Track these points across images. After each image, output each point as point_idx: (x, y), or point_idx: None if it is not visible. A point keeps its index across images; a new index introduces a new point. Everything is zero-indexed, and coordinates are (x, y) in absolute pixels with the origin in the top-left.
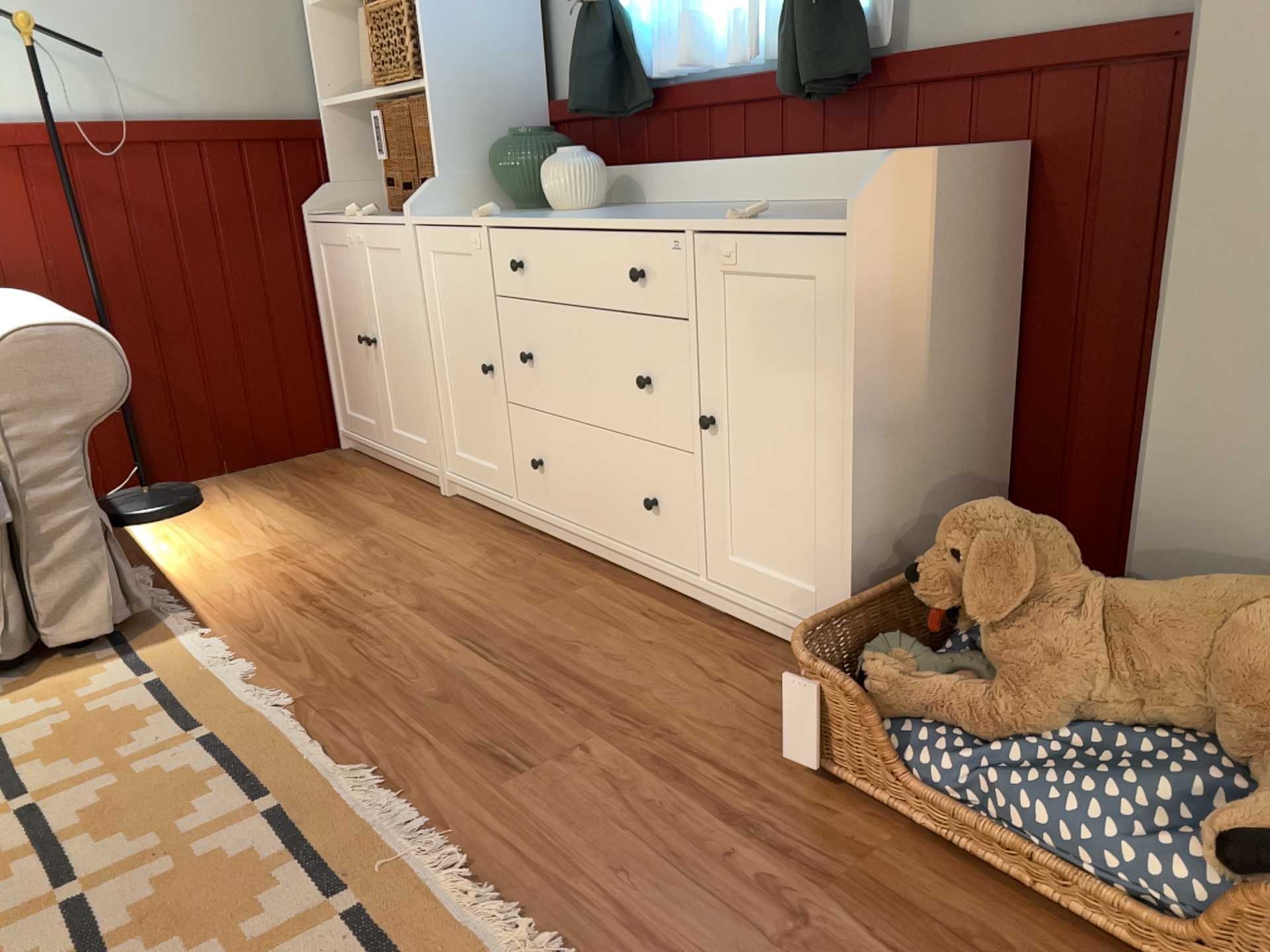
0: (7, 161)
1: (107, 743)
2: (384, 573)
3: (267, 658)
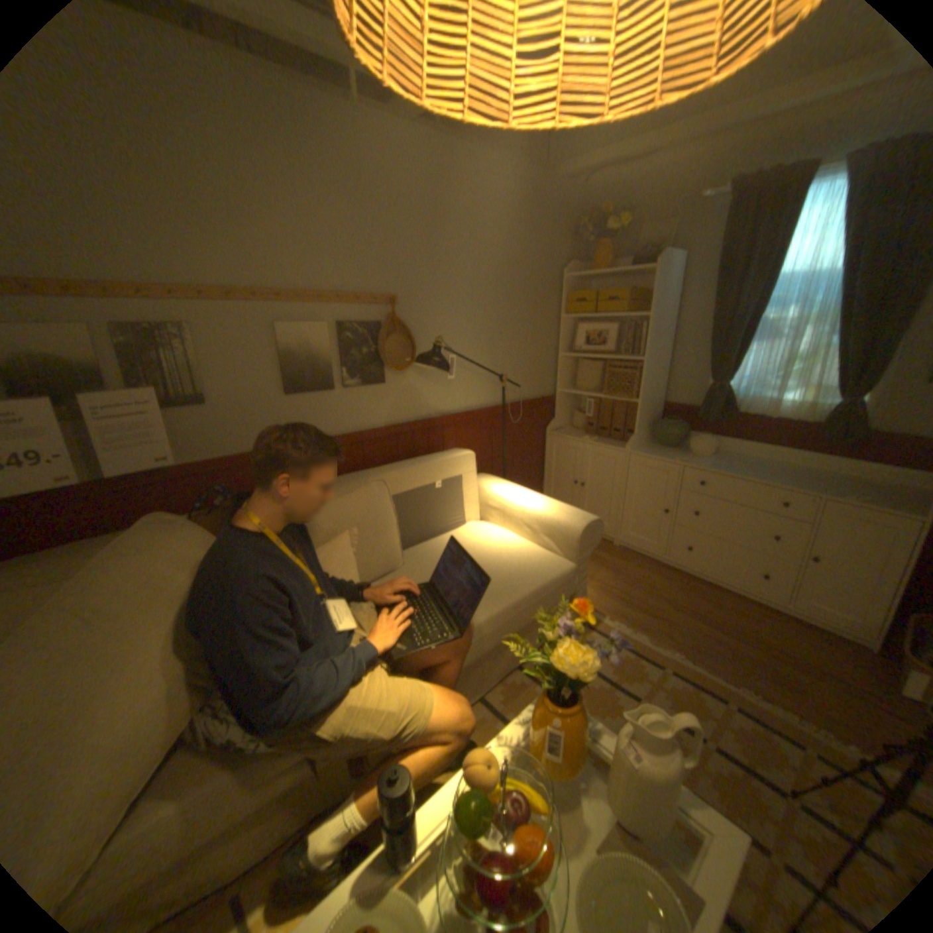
0: (475, 422)
1: (640, 676)
2: (639, 589)
3: (647, 634)
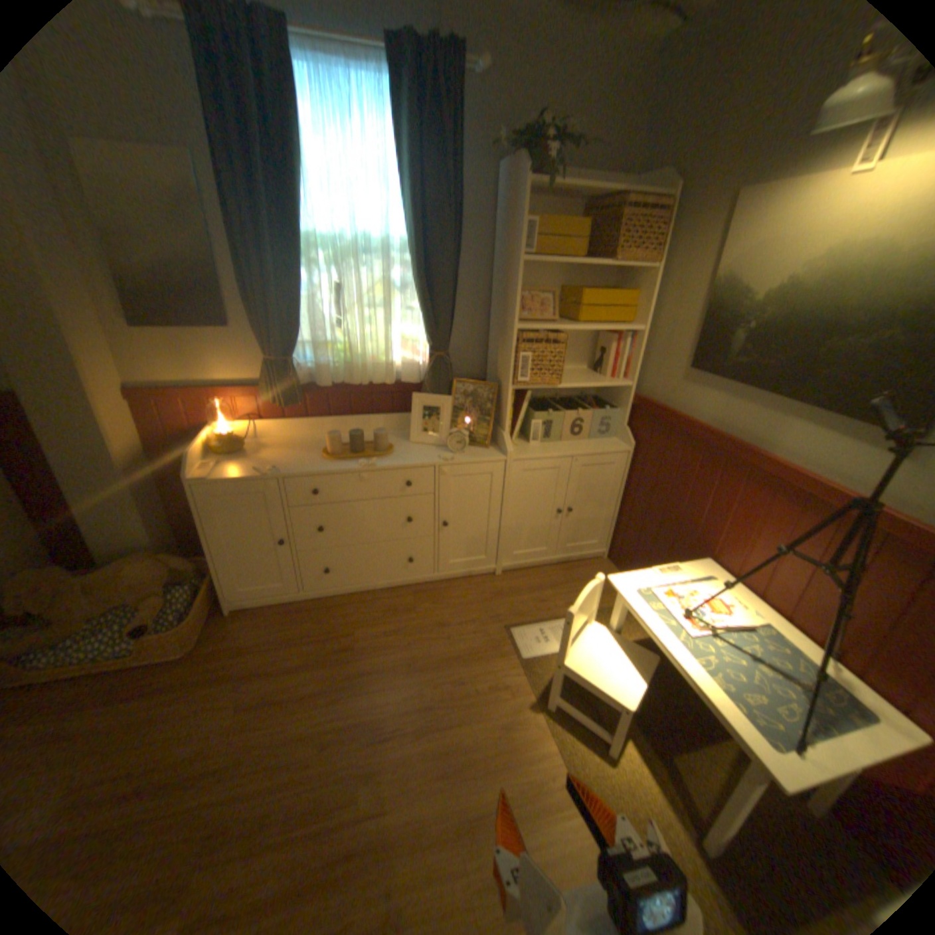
0: None
1: None
2: None
3: None
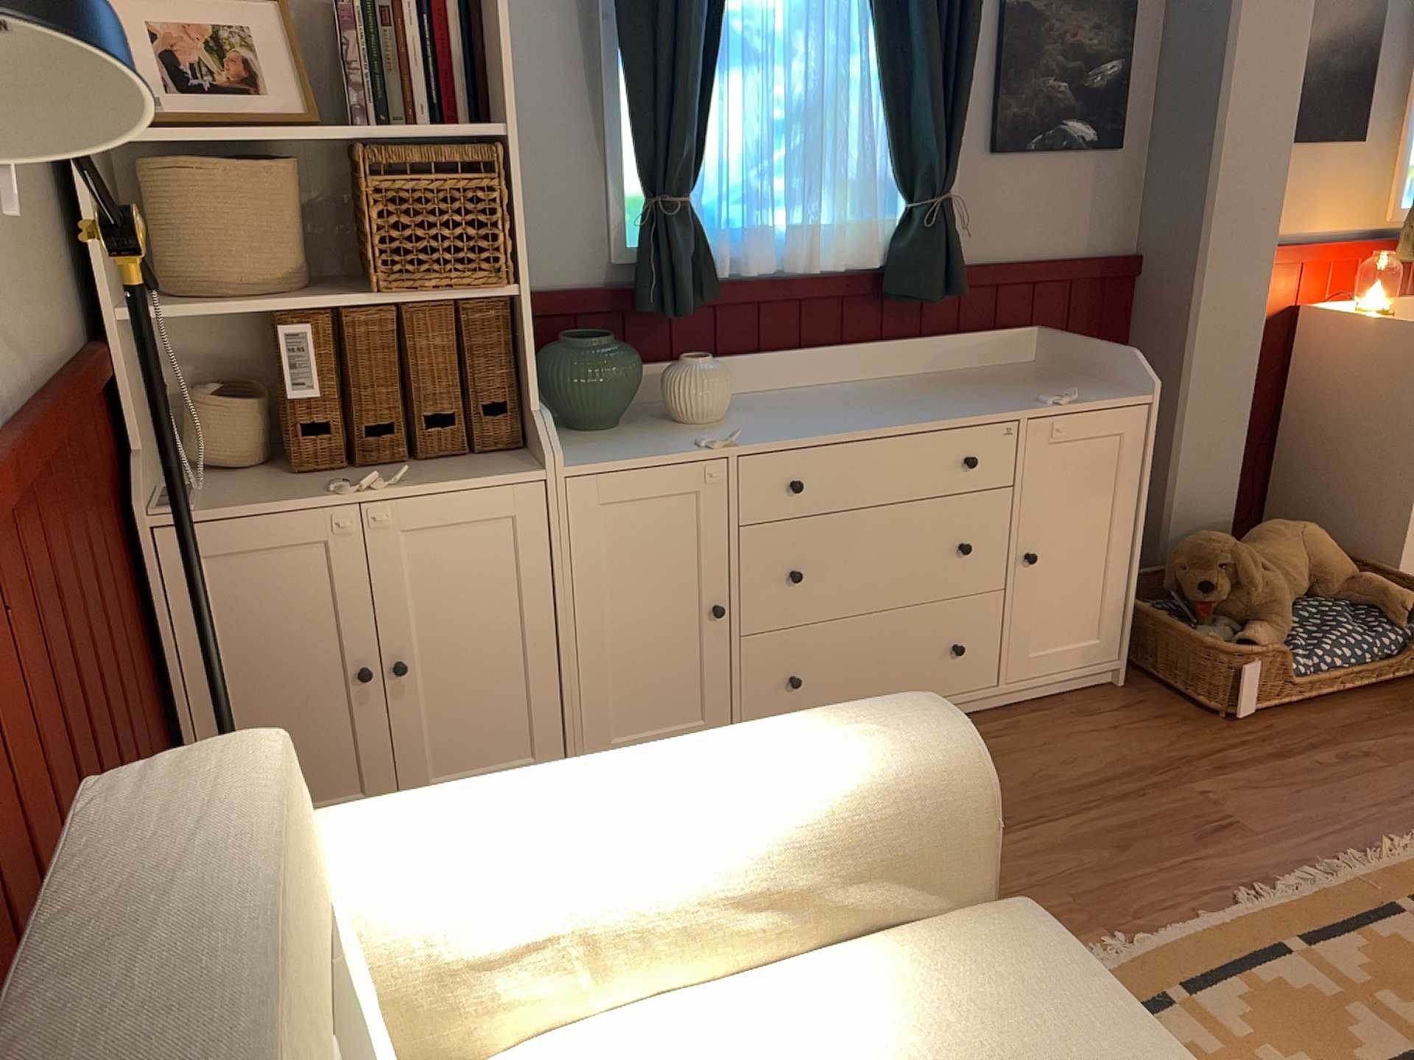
0: None
1: None
2: None
3: None
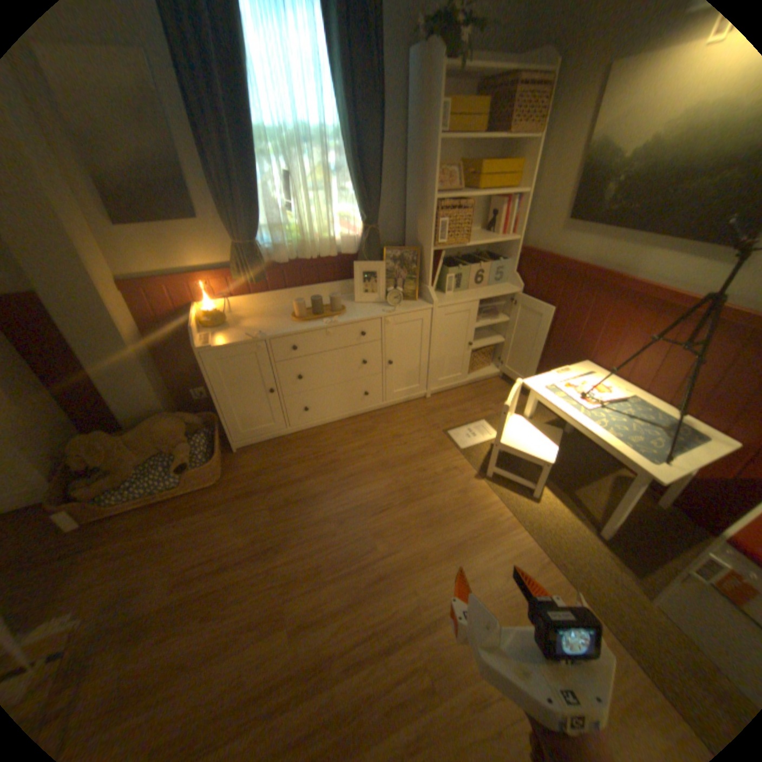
0: None
1: None
2: None
3: None
